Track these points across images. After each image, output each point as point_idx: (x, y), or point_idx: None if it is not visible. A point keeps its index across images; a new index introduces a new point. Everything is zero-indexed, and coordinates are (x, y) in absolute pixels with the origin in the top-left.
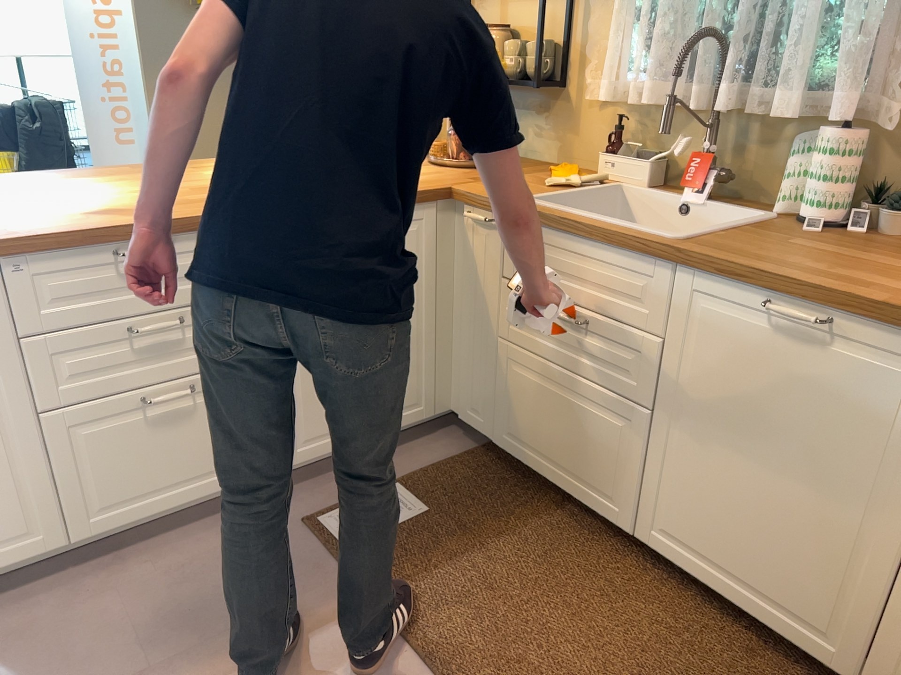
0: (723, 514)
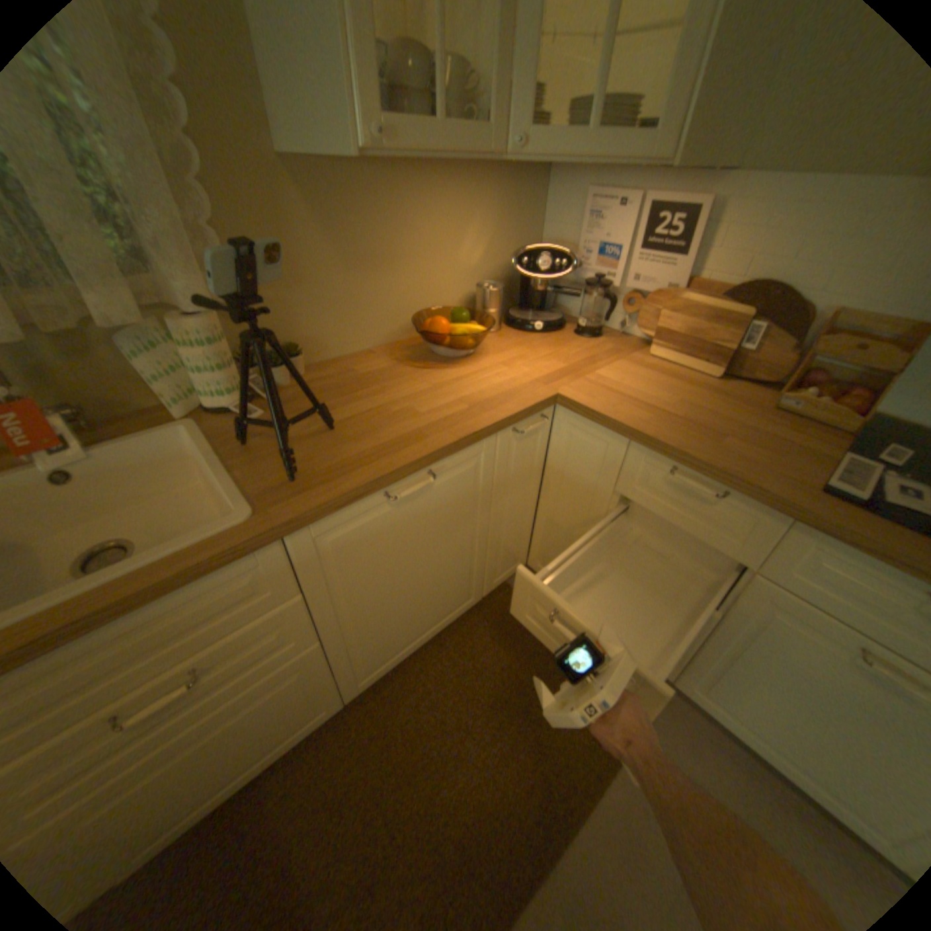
0: (403, 624)
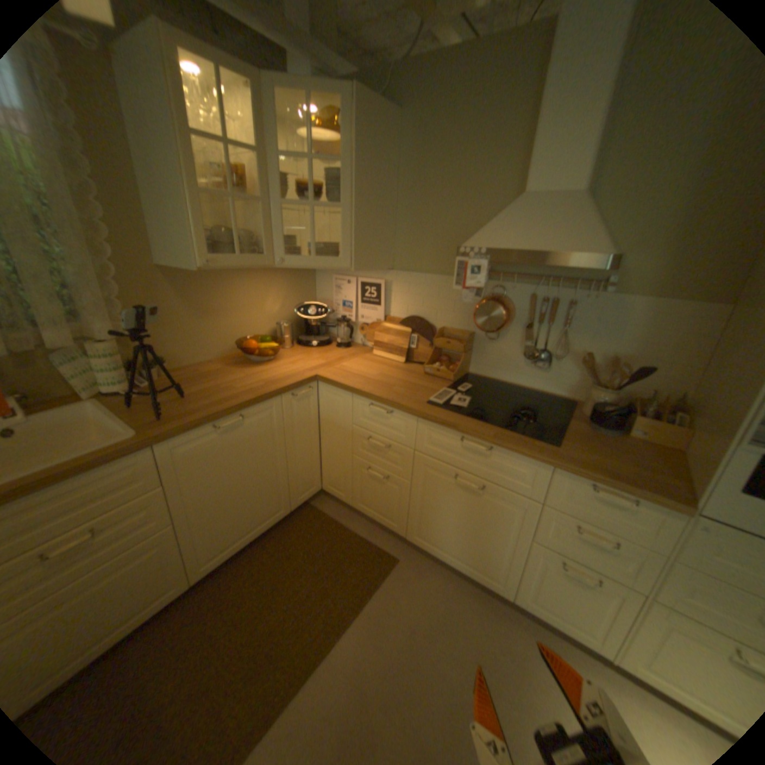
0: (230, 521)
